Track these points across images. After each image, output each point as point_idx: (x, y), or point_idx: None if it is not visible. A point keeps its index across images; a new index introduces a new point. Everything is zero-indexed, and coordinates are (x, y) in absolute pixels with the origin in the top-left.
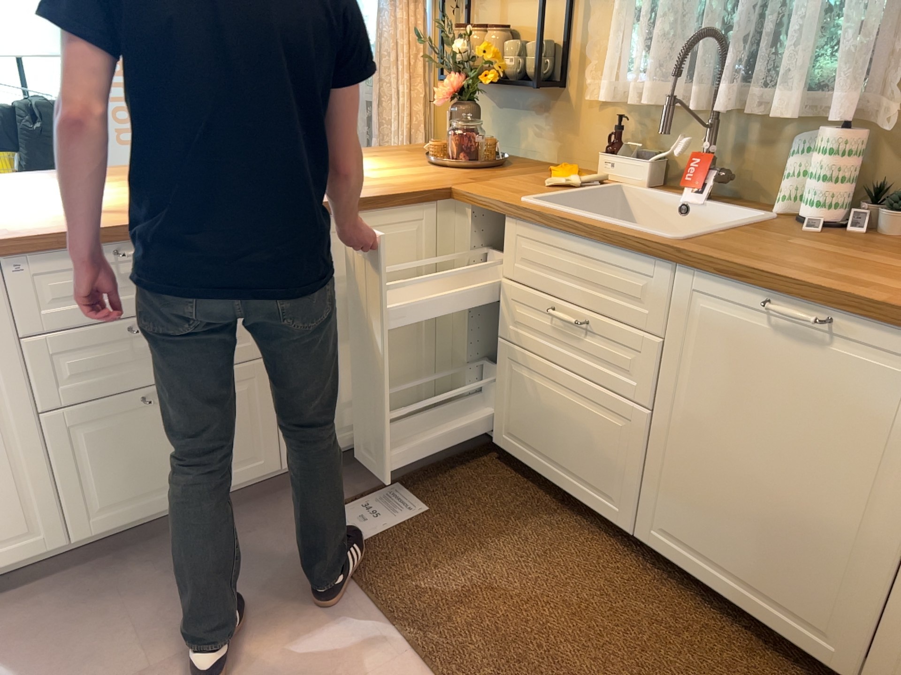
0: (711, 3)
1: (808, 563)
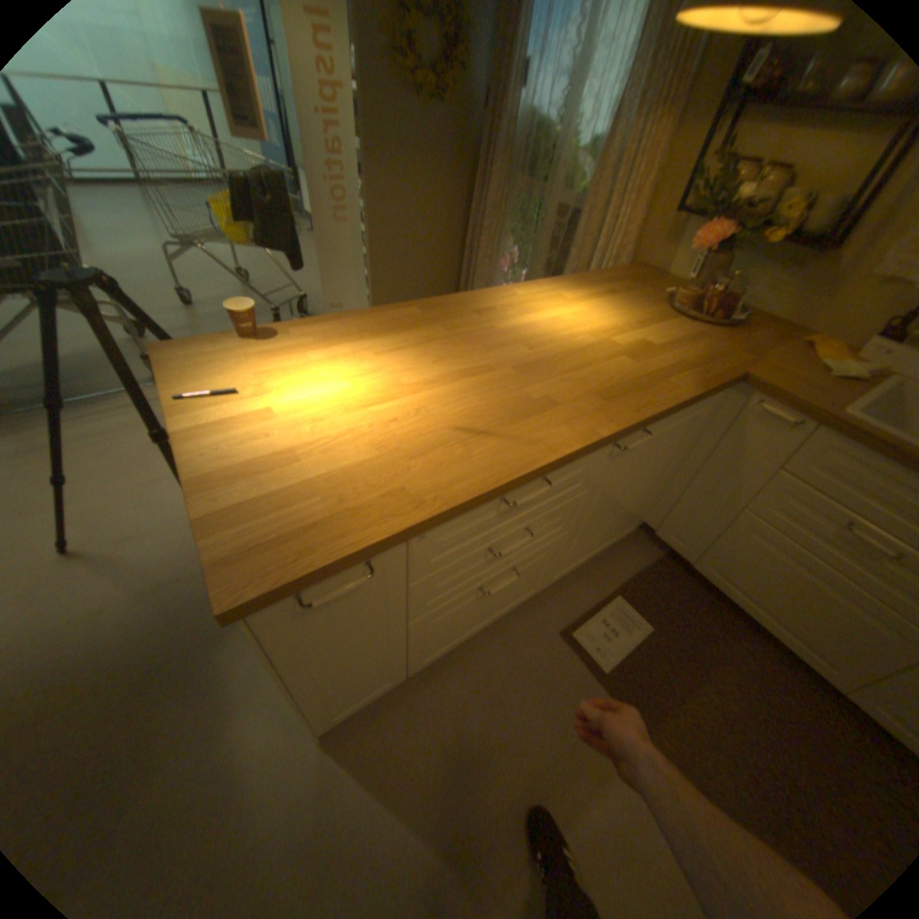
0: None
1: None
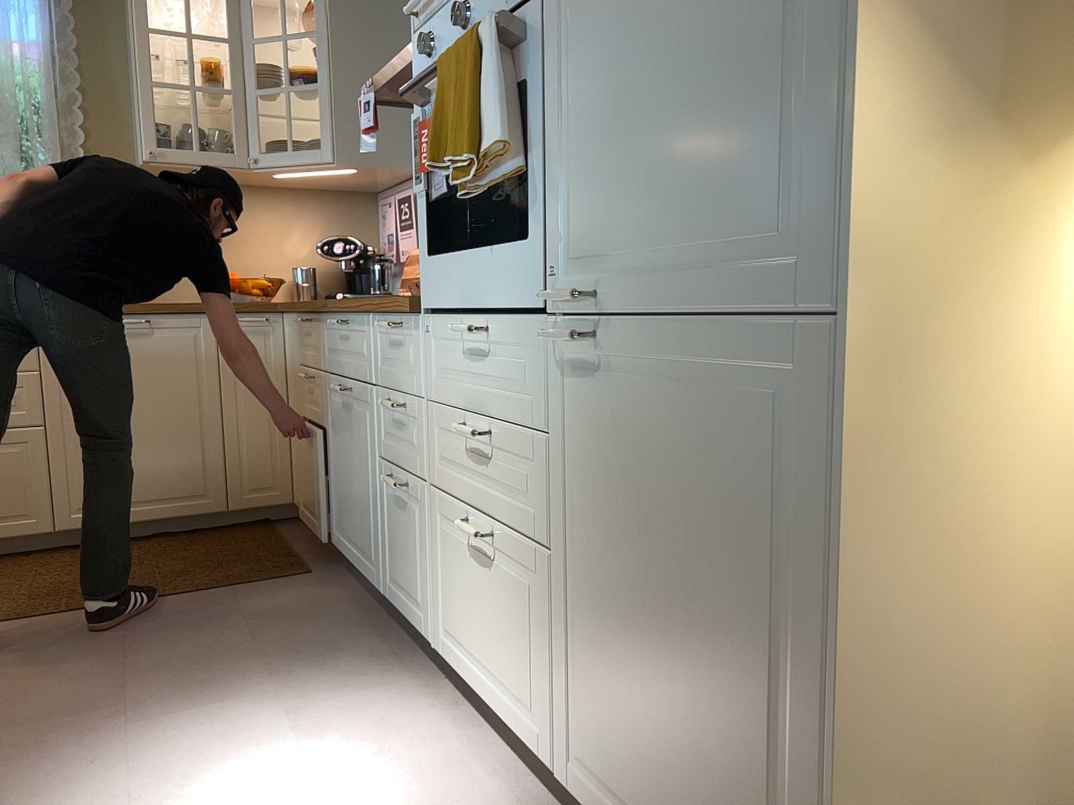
0: None
1: (181, 459)
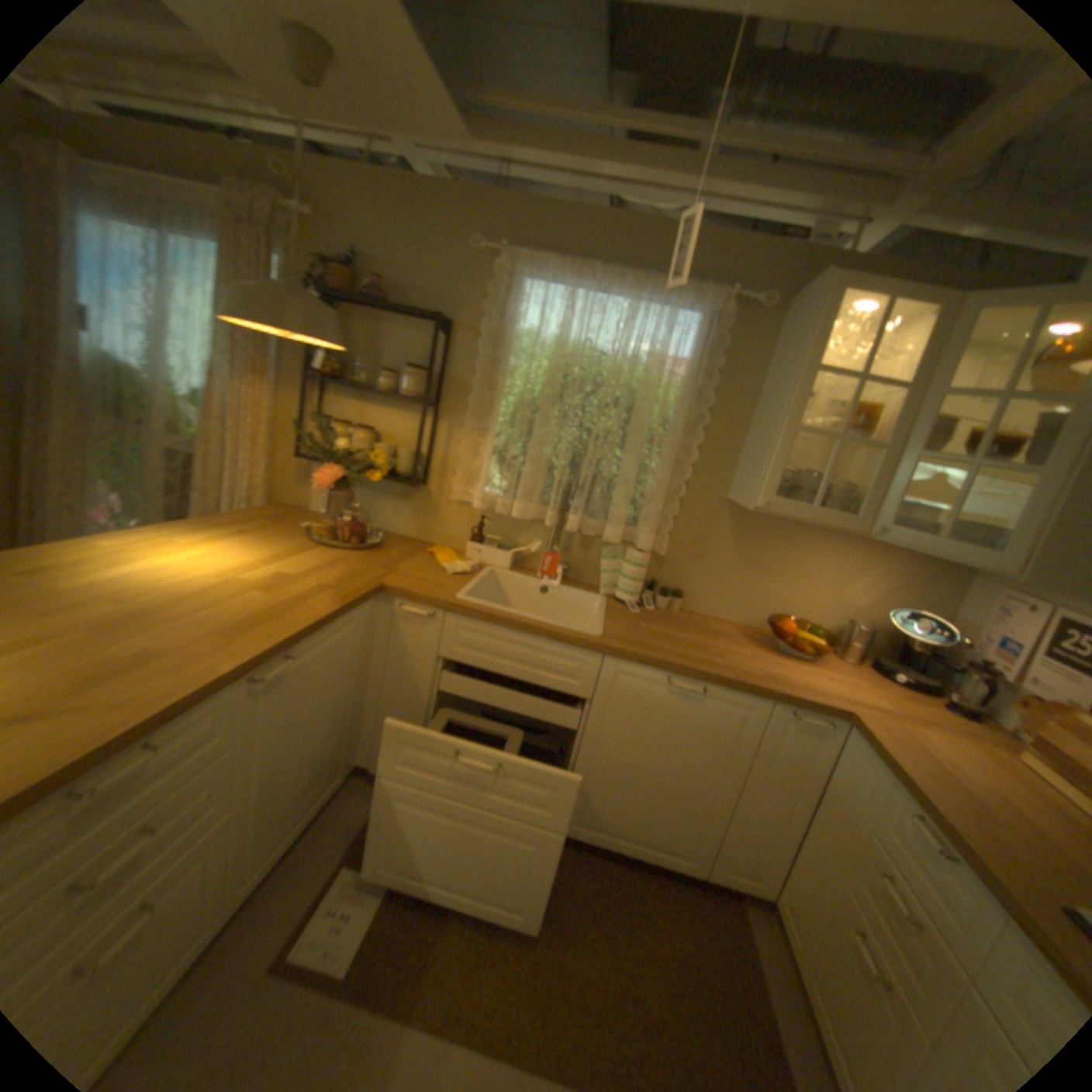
0: (563, 462)
1: (684, 823)
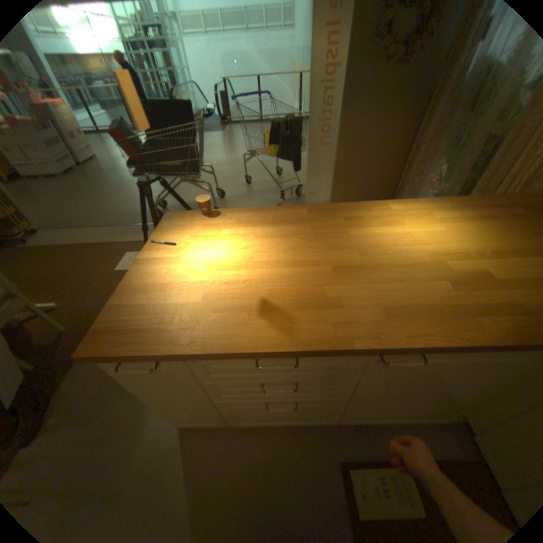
0: None
1: None
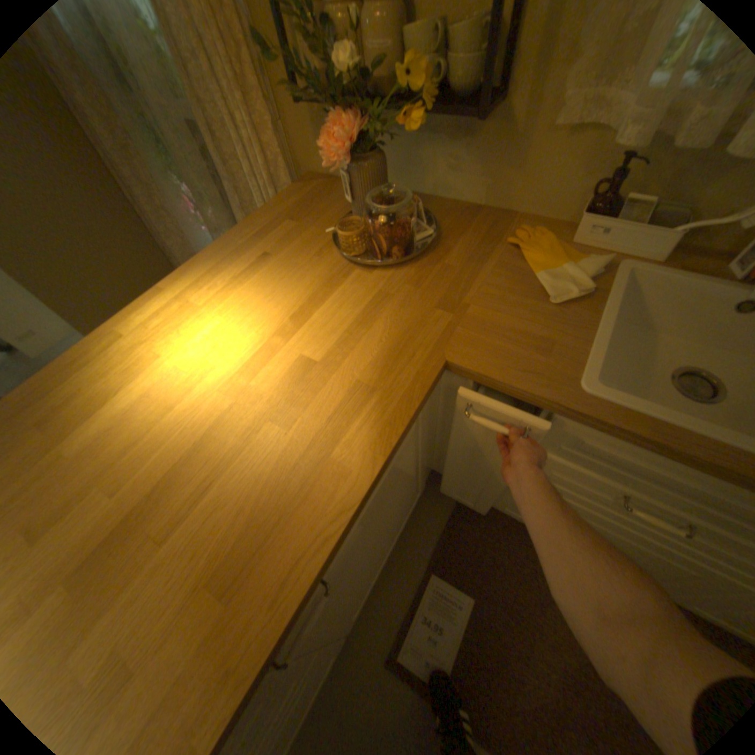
0: None
1: None
